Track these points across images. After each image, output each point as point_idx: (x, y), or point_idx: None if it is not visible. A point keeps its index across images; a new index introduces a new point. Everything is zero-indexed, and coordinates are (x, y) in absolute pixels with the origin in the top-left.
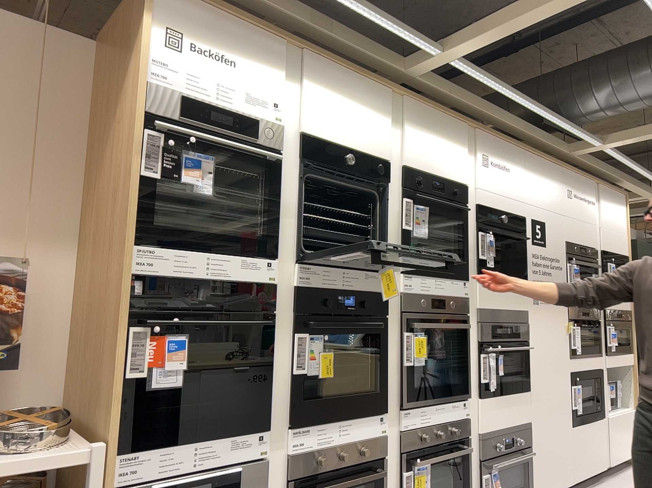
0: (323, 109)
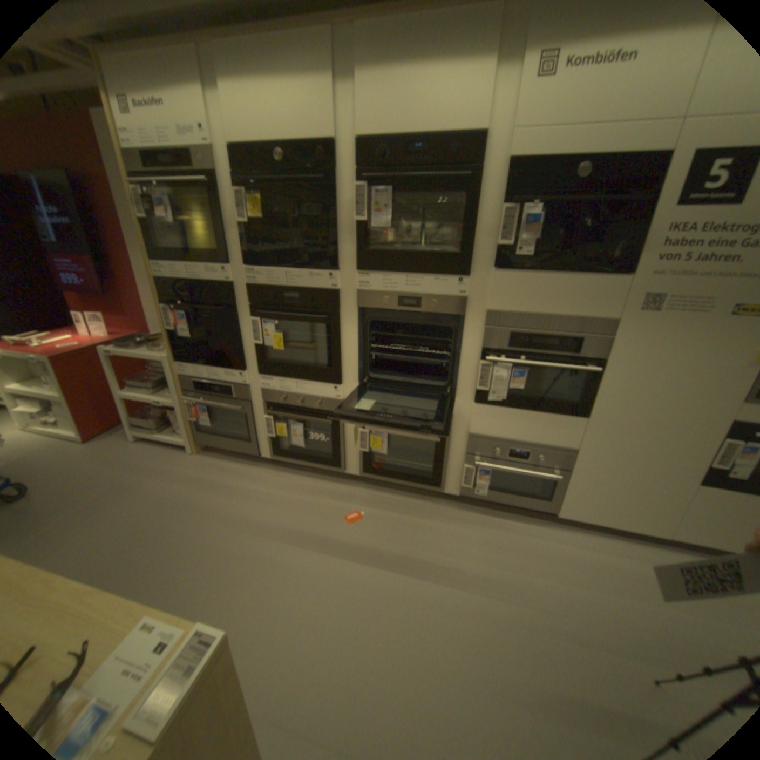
0: (240, 105)
